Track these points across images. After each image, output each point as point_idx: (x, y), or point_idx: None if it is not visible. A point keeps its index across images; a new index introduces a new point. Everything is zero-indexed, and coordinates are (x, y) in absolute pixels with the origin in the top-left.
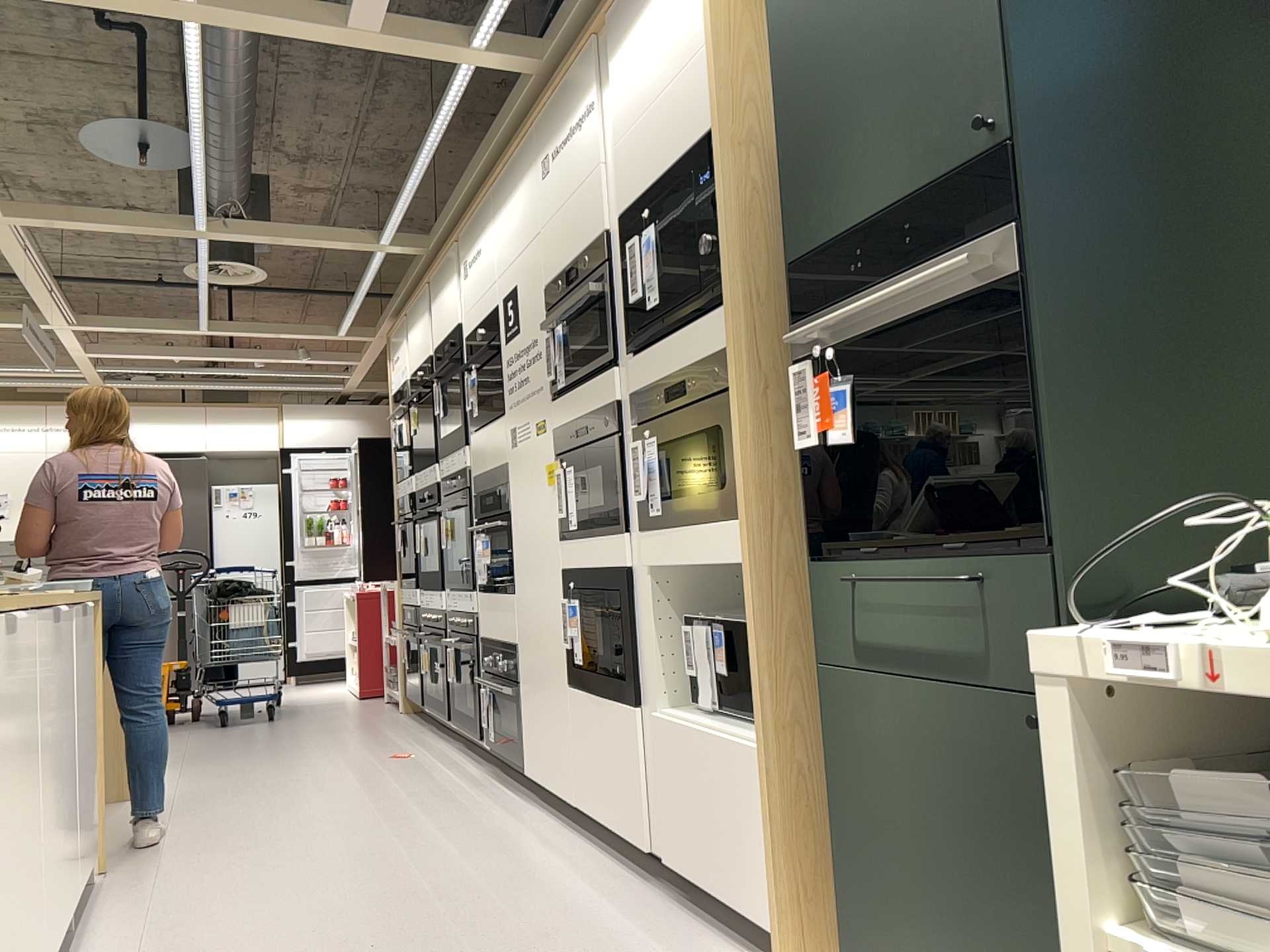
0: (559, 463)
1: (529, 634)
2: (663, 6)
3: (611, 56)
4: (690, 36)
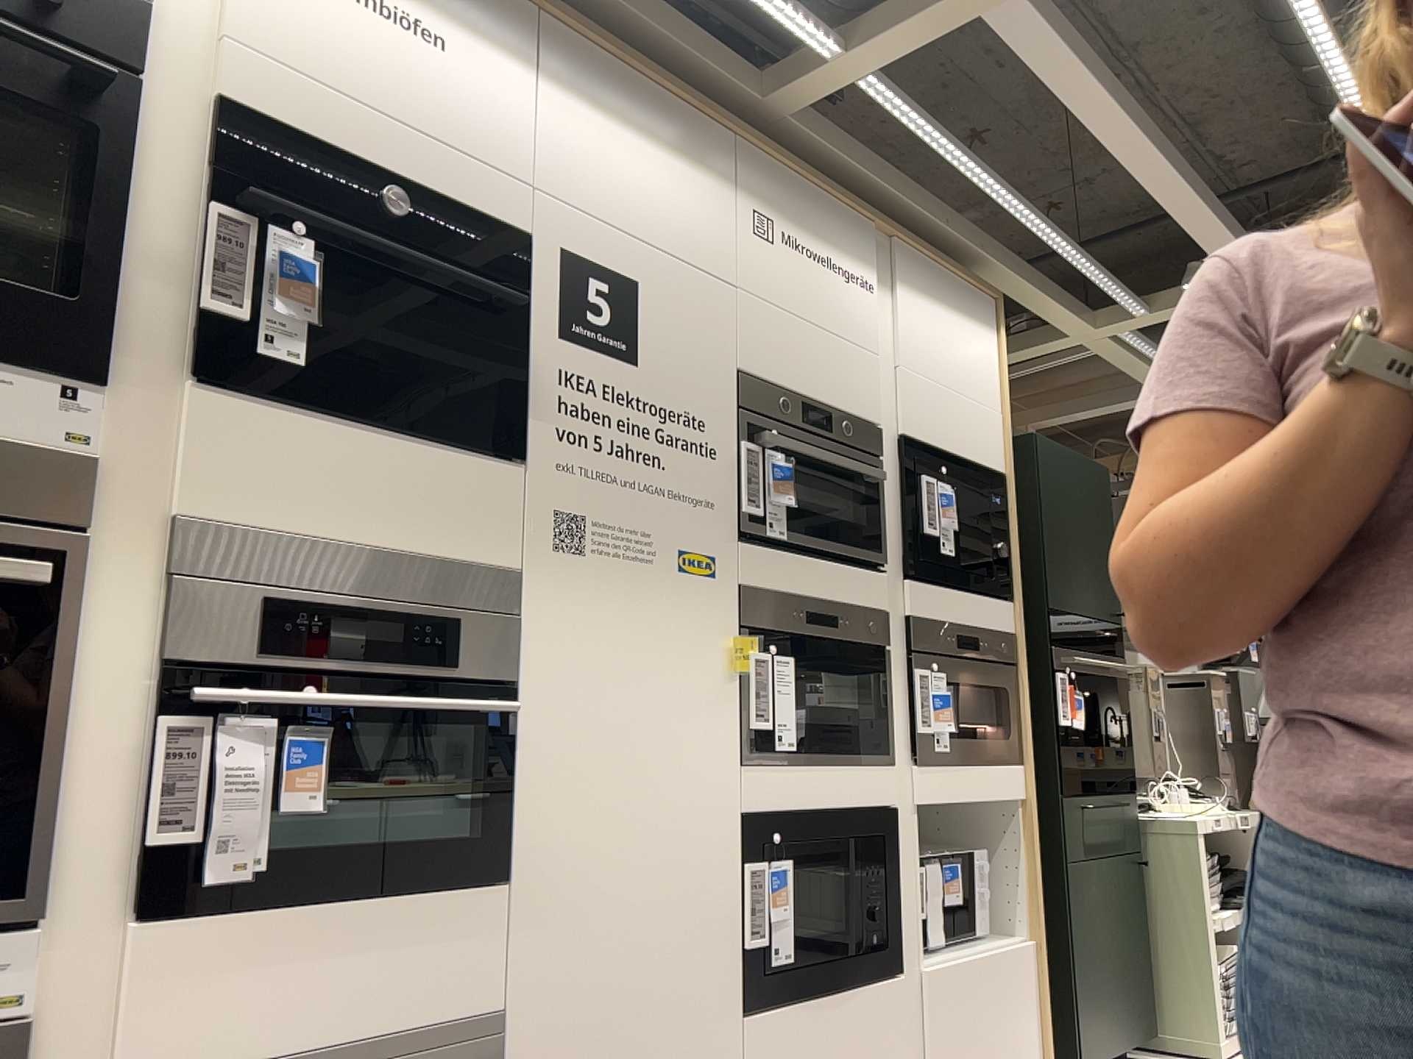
0: (754, 643)
1: (585, 960)
2: (959, 331)
3: (898, 280)
4: (982, 387)
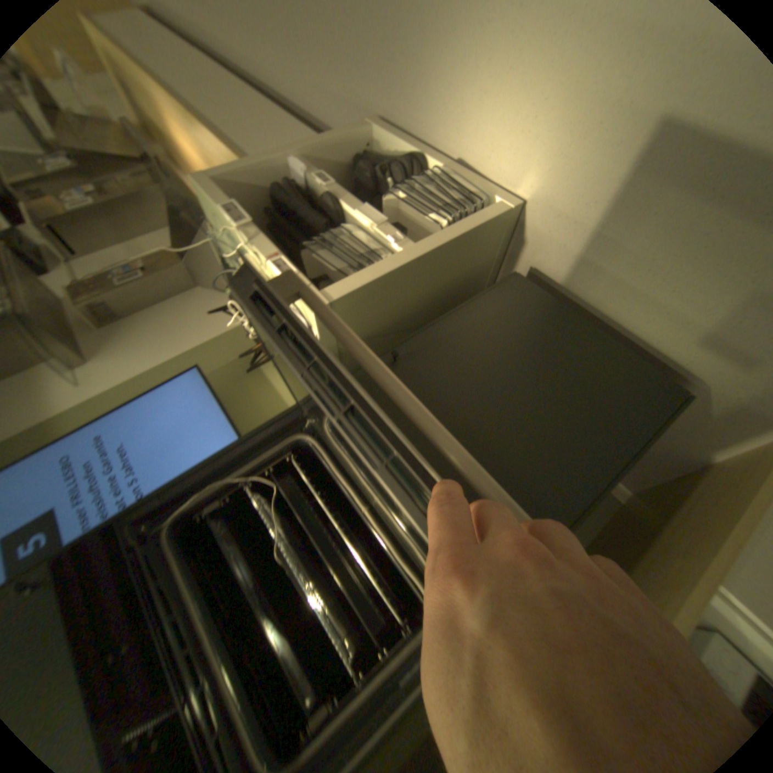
0: None
1: None
2: None
3: None
4: None
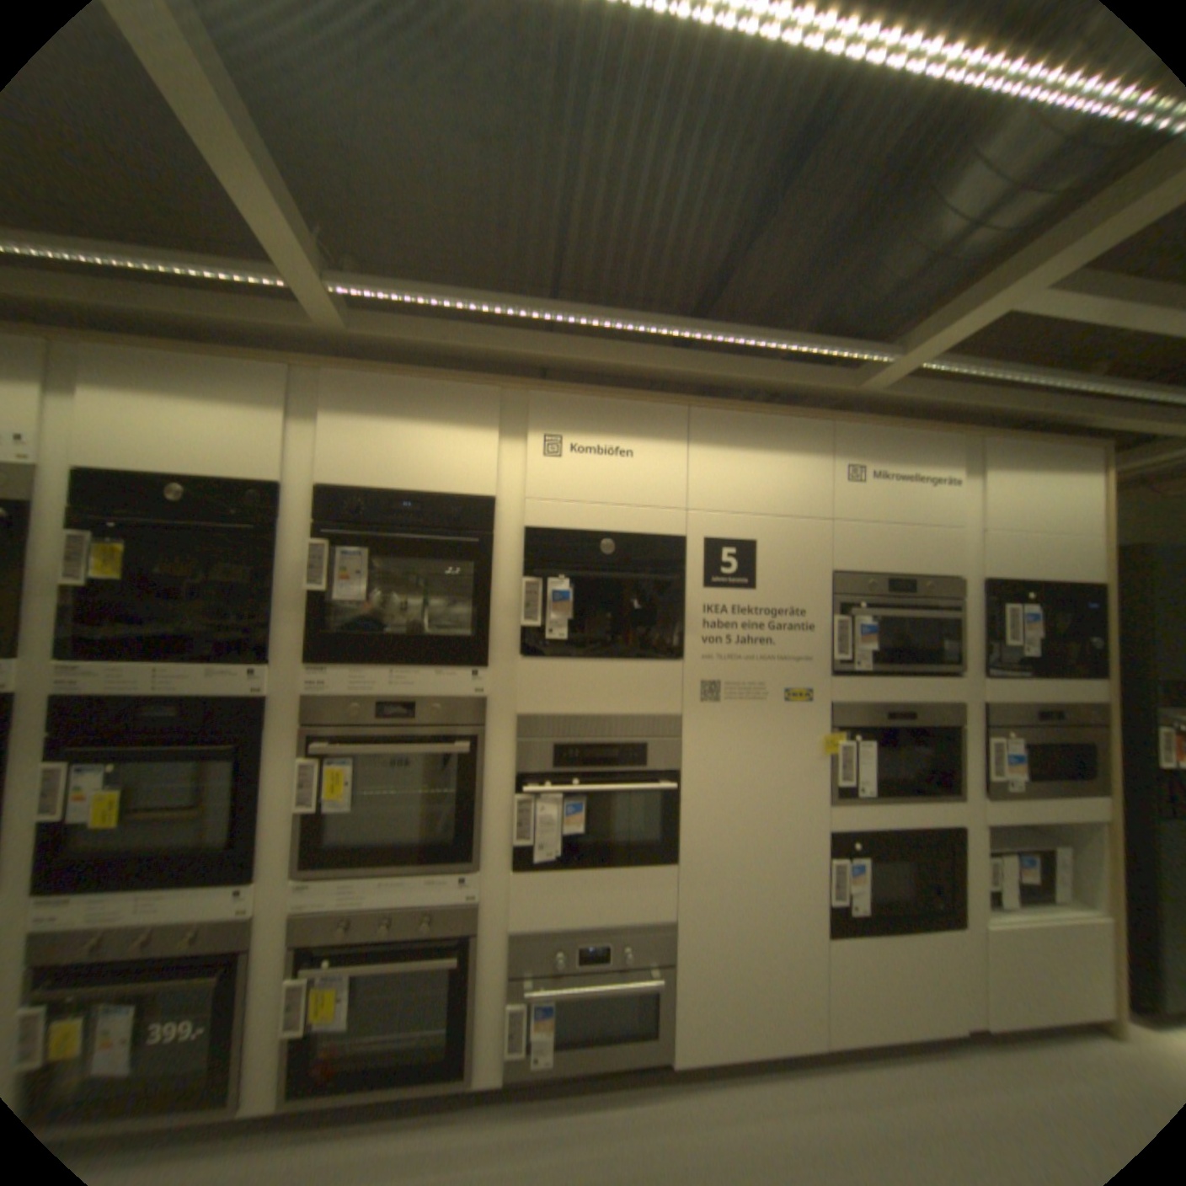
0: (843, 735)
1: (723, 903)
2: (1060, 484)
3: (991, 466)
4: (1086, 521)
